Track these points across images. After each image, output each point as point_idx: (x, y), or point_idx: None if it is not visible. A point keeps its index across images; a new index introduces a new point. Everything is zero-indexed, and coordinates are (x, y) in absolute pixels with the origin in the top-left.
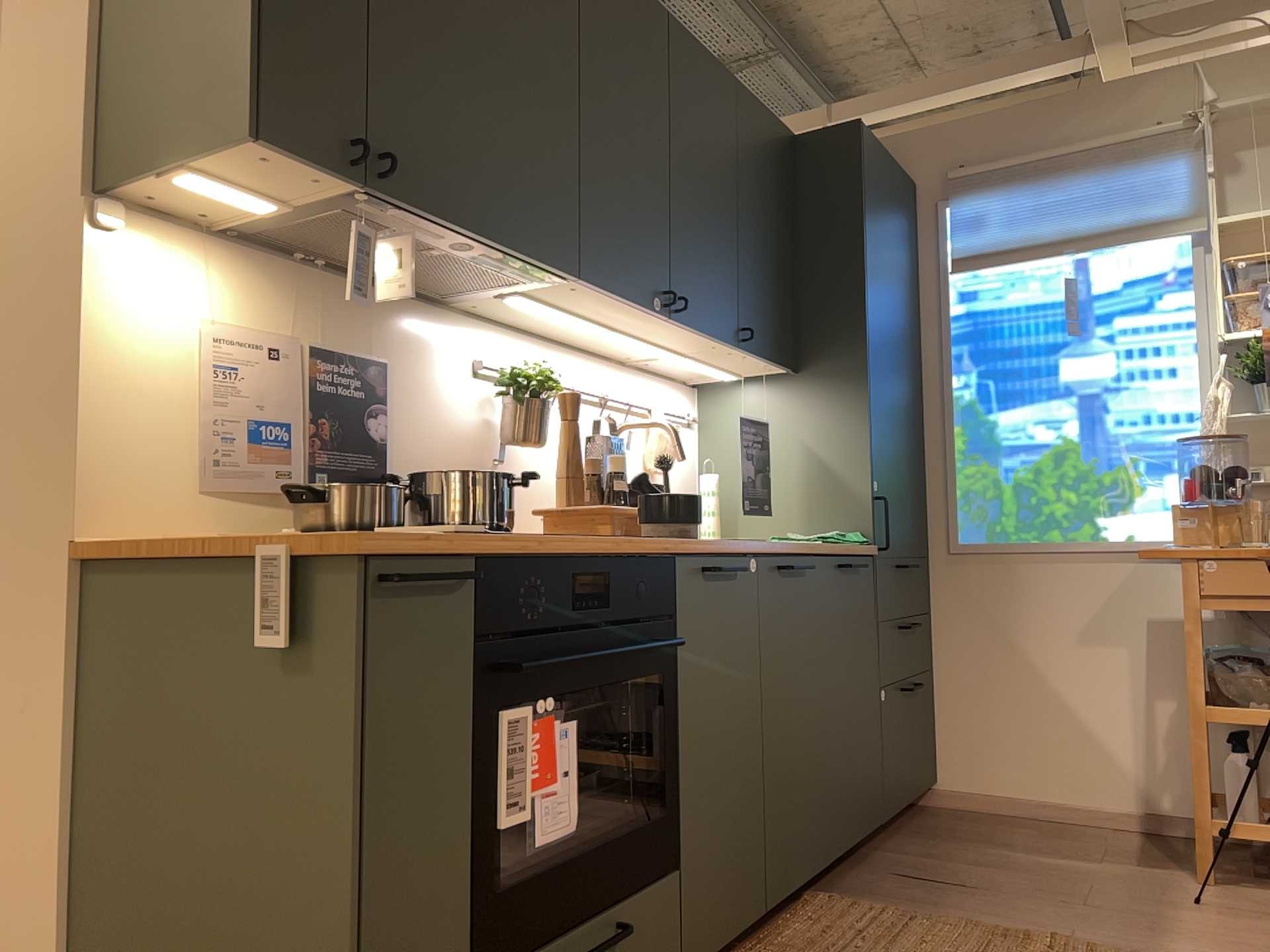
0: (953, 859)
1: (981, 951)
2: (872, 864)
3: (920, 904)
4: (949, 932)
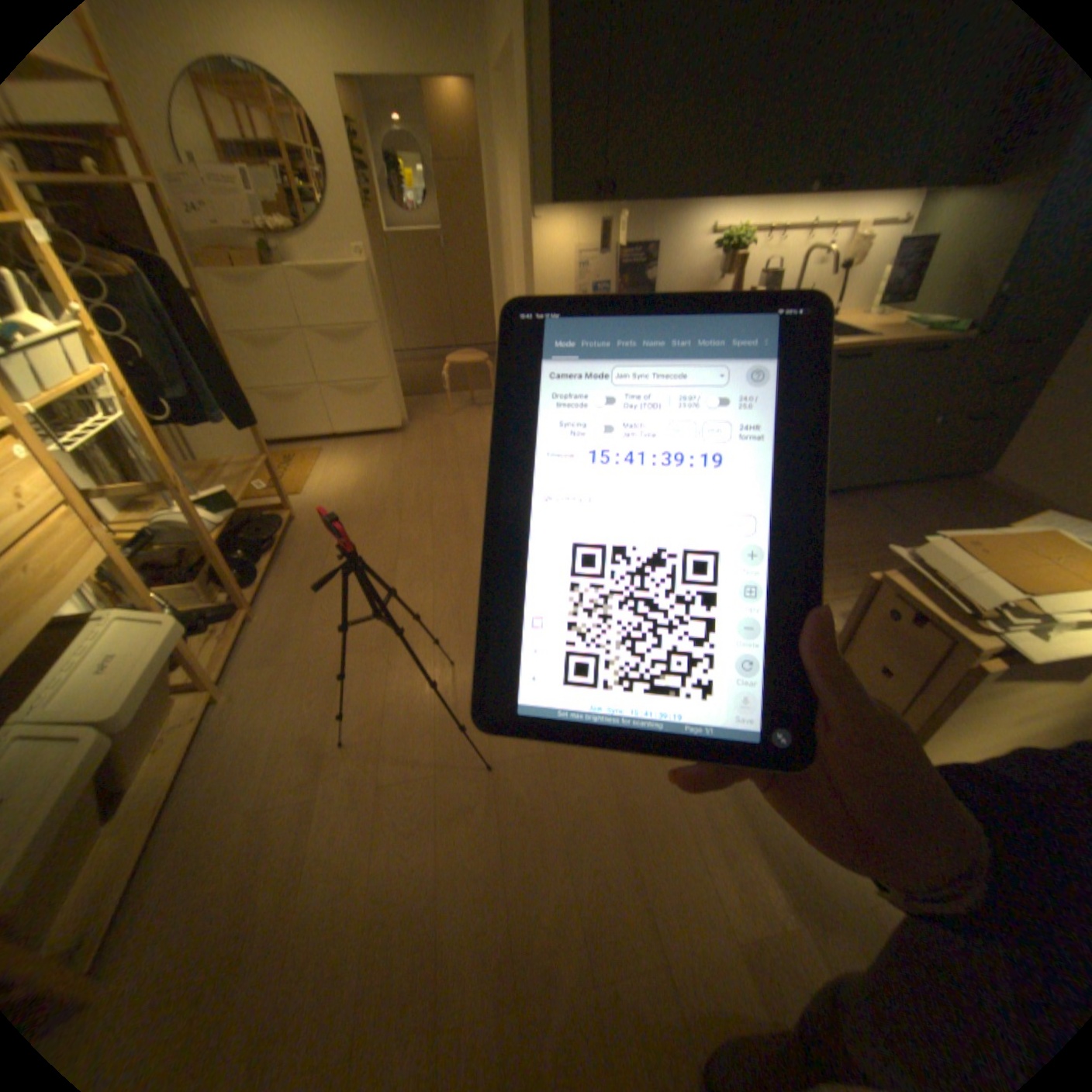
0: (928, 509)
1: (854, 546)
2: (879, 496)
3: (867, 520)
4: (854, 534)
